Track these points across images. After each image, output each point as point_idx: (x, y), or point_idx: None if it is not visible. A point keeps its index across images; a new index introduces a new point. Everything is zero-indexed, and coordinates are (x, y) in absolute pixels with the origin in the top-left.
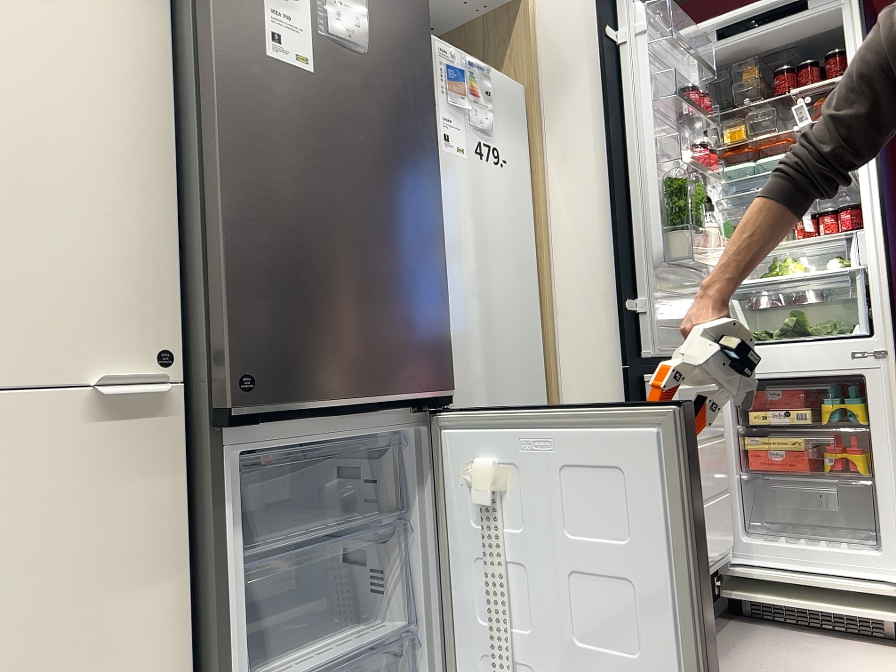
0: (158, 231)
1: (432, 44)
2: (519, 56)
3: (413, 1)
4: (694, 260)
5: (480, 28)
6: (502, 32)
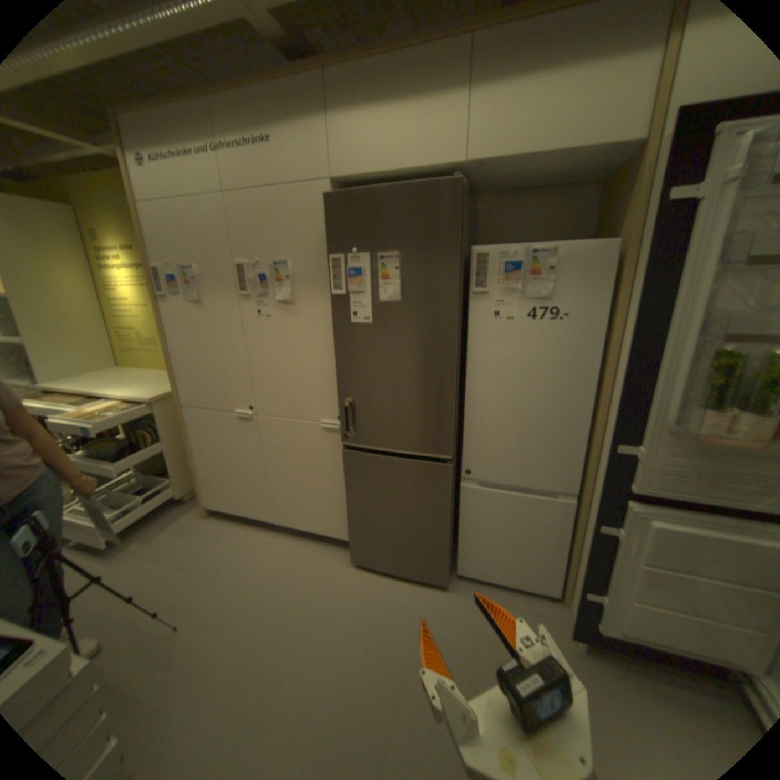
0: (338, 380)
1: (491, 252)
2: (634, 202)
3: (445, 253)
4: (700, 441)
5: (630, 166)
6: (635, 175)
